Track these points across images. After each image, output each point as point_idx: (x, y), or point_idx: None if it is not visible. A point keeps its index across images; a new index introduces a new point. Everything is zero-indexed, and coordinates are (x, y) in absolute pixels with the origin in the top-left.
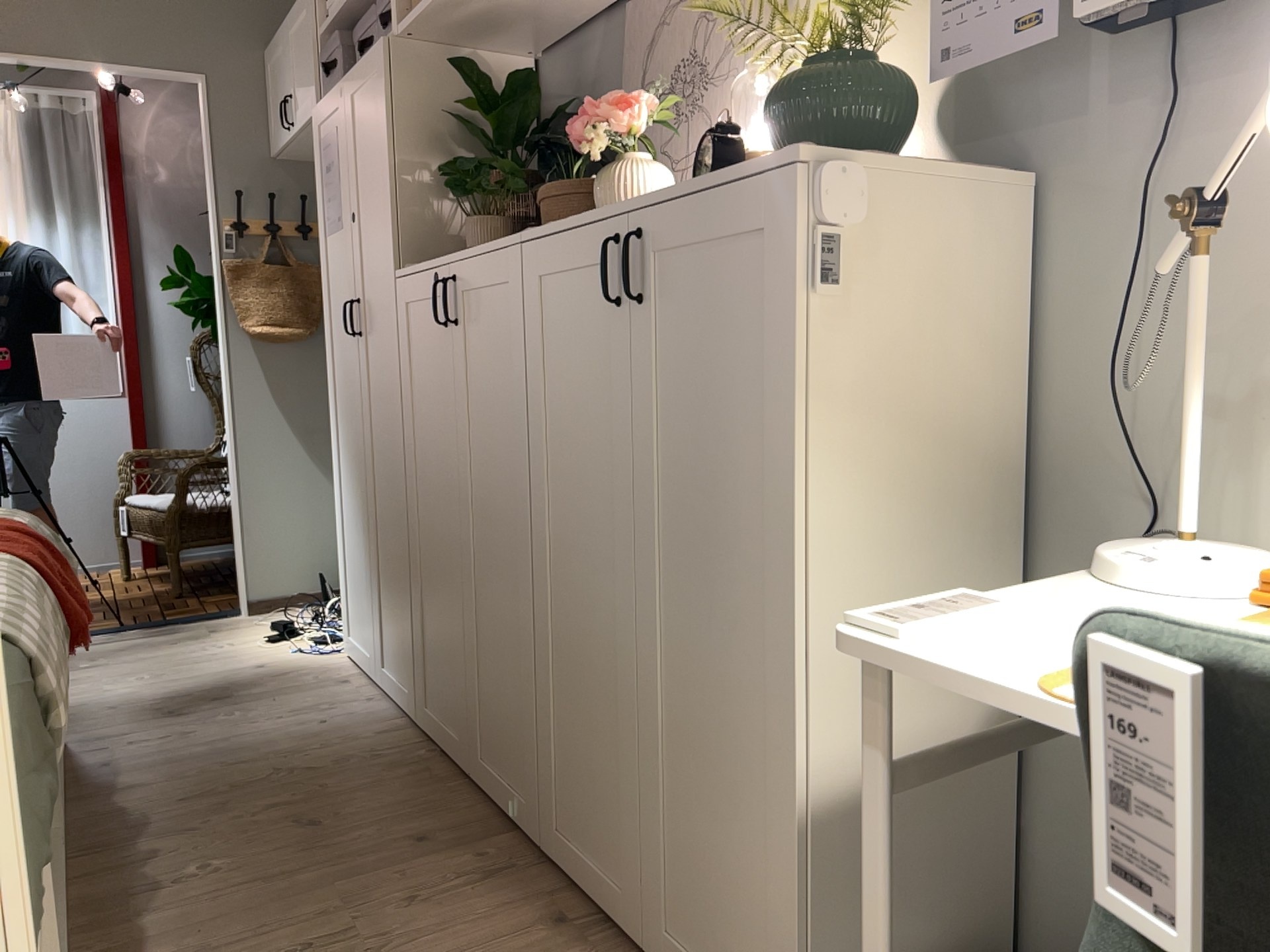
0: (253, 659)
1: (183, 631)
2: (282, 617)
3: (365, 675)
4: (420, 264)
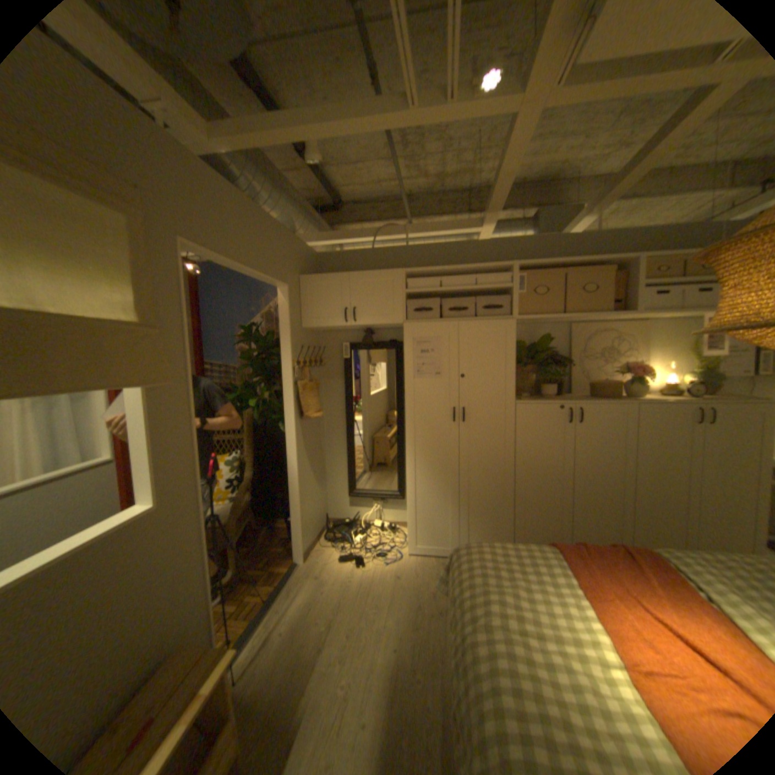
0: (383, 578)
1: (302, 587)
2: (322, 557)
3: (438, 558)
4: (540, 401)
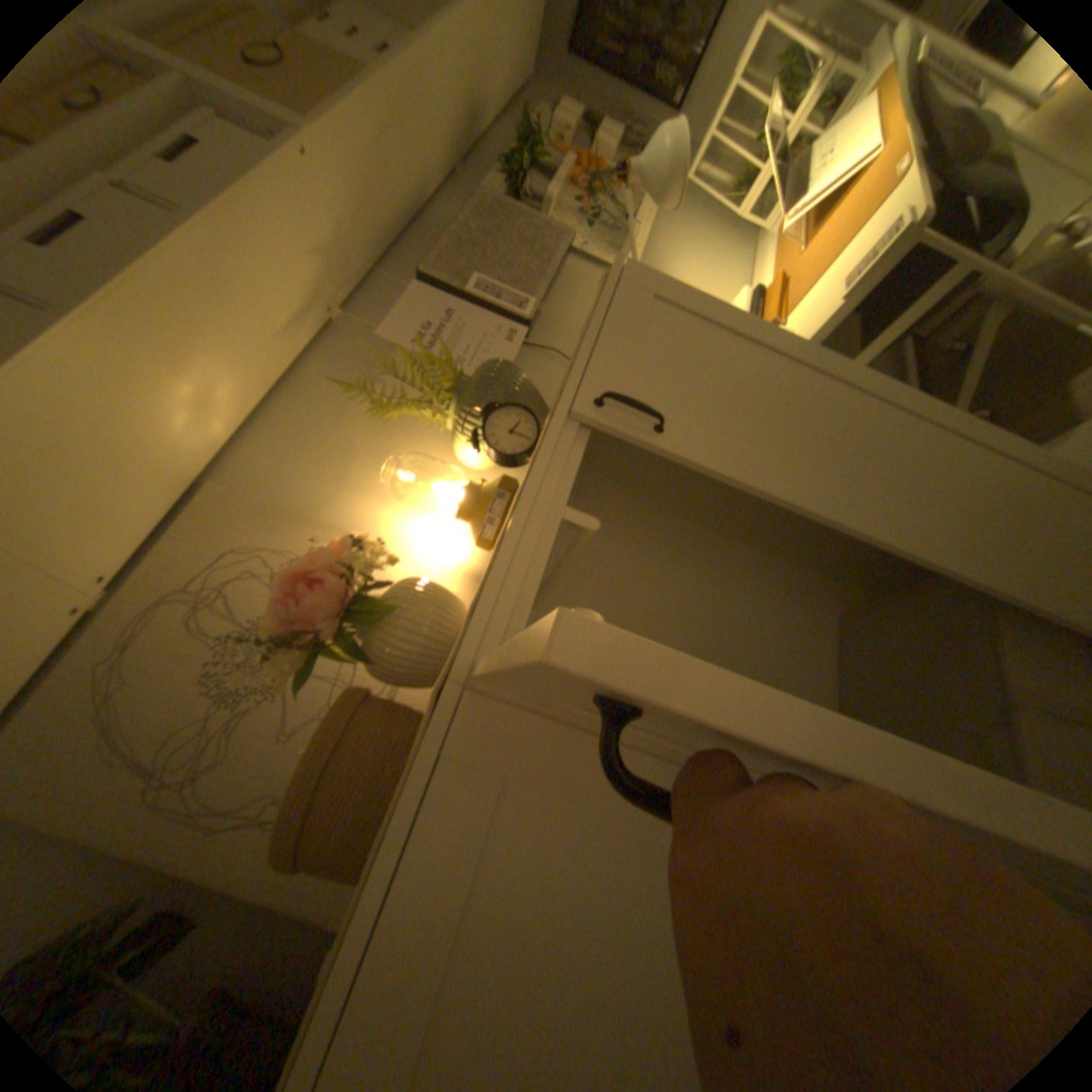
0: None
1: None
2: None
3: None
4: None
